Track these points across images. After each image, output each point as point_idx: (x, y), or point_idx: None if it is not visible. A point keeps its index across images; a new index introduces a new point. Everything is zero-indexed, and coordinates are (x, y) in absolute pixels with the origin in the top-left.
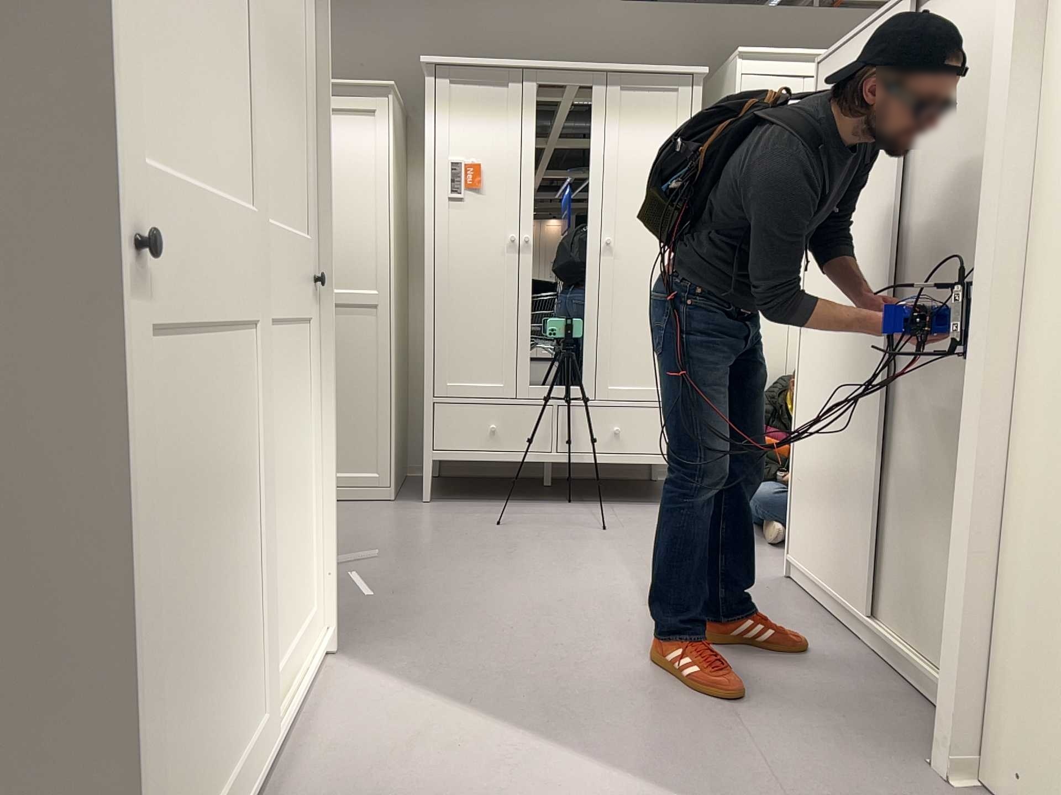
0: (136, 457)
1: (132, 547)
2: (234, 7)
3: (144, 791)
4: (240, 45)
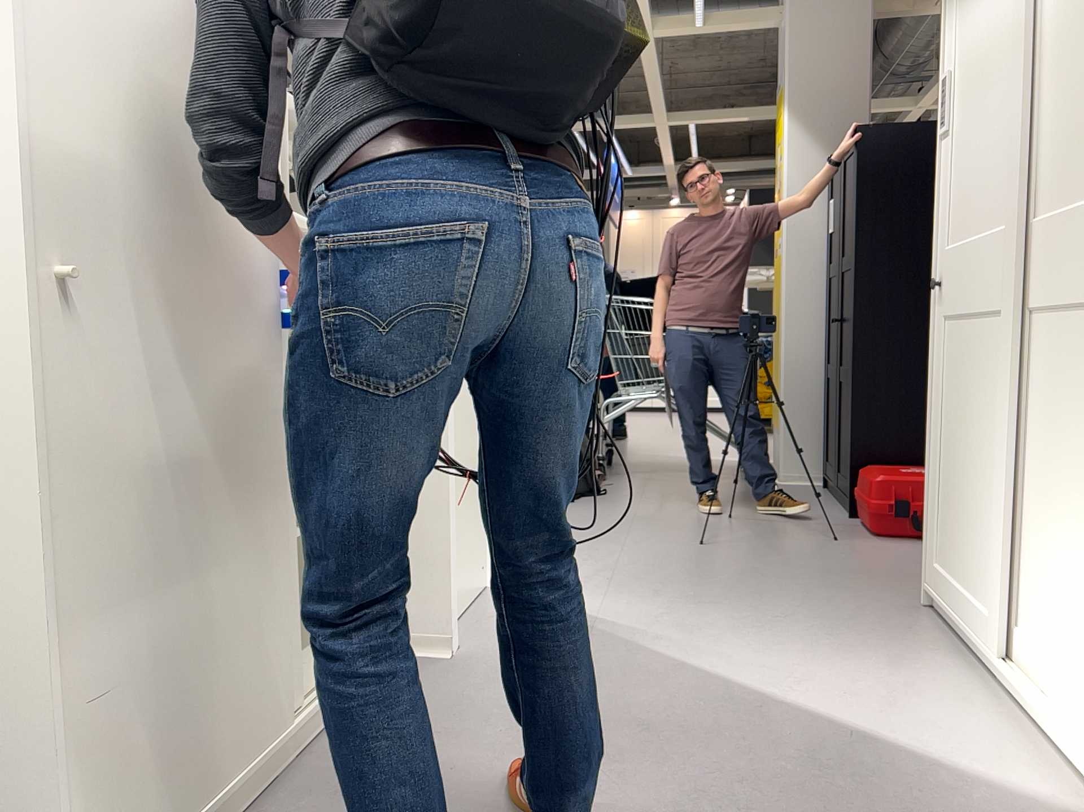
0: (937, 364)
1: (932, 397)
2: (1002, 91)
3: (929, 497)
4: (1004, 110)
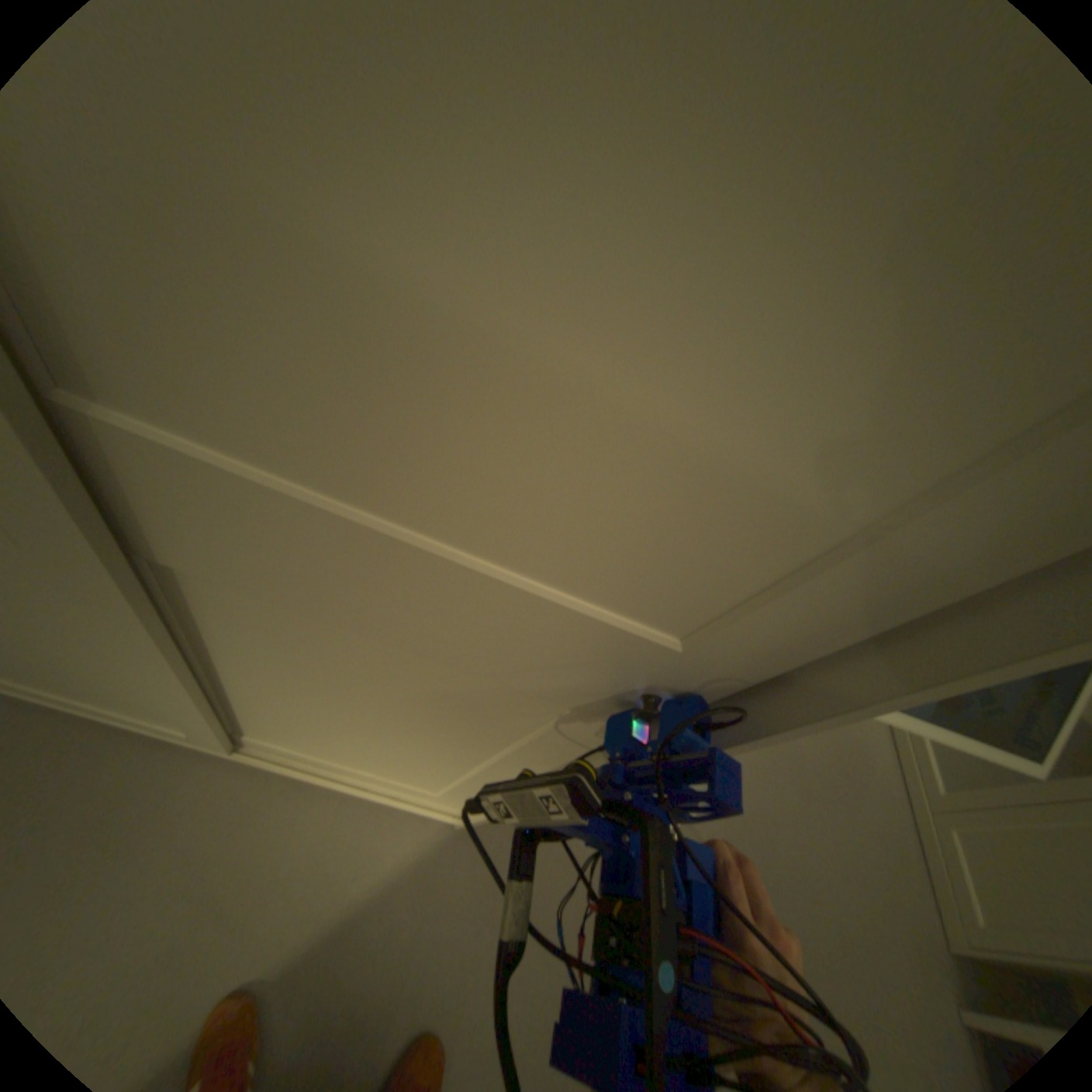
0: None
1: None
2: None
3: None
4: None
